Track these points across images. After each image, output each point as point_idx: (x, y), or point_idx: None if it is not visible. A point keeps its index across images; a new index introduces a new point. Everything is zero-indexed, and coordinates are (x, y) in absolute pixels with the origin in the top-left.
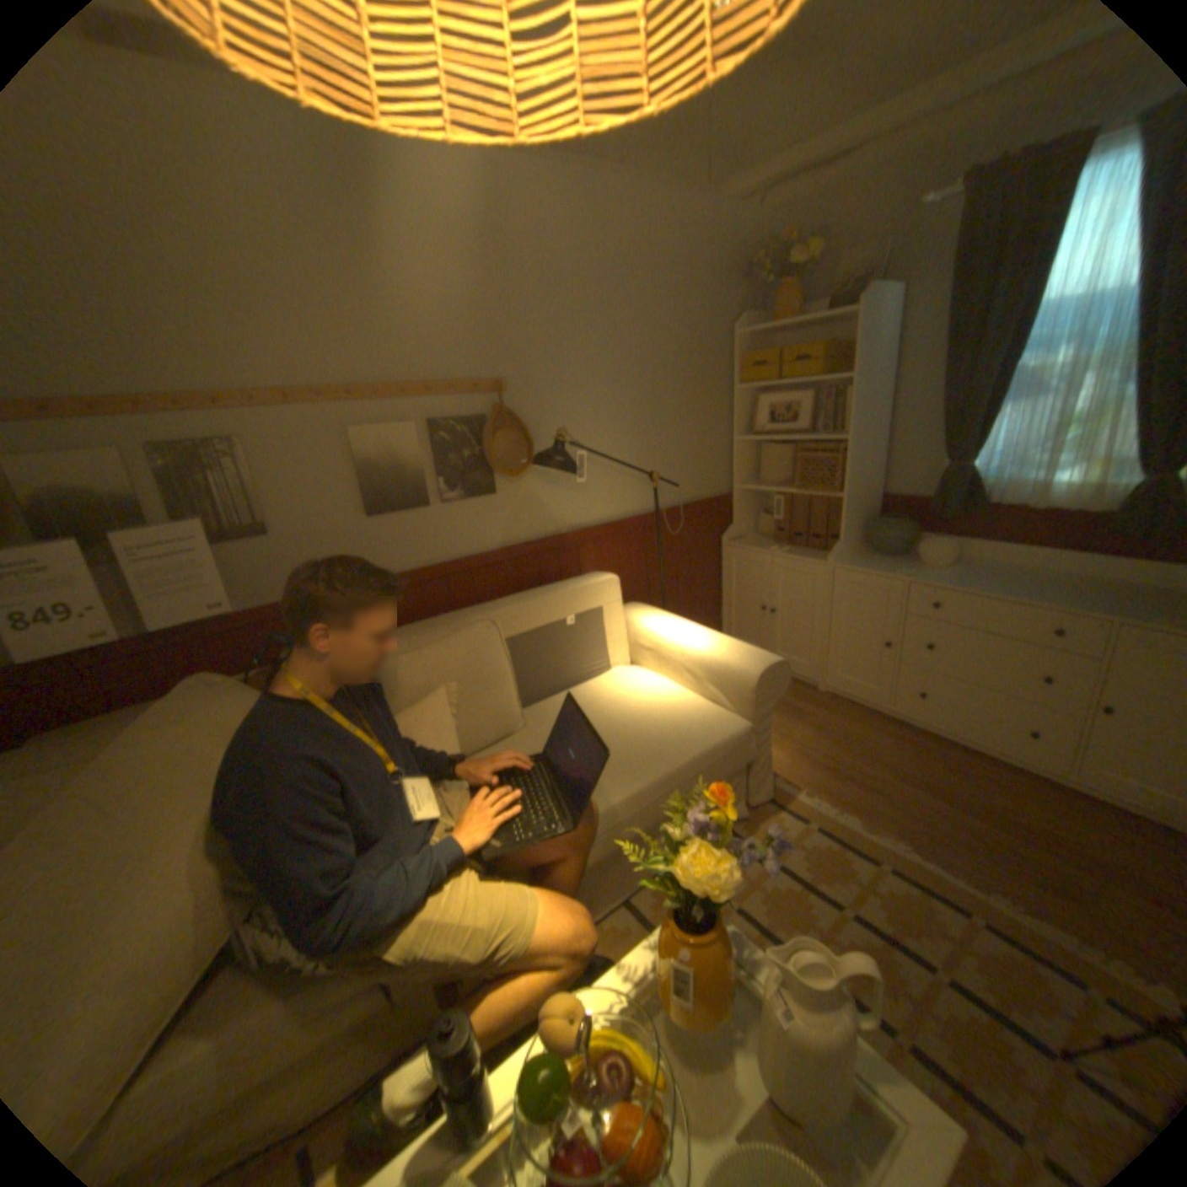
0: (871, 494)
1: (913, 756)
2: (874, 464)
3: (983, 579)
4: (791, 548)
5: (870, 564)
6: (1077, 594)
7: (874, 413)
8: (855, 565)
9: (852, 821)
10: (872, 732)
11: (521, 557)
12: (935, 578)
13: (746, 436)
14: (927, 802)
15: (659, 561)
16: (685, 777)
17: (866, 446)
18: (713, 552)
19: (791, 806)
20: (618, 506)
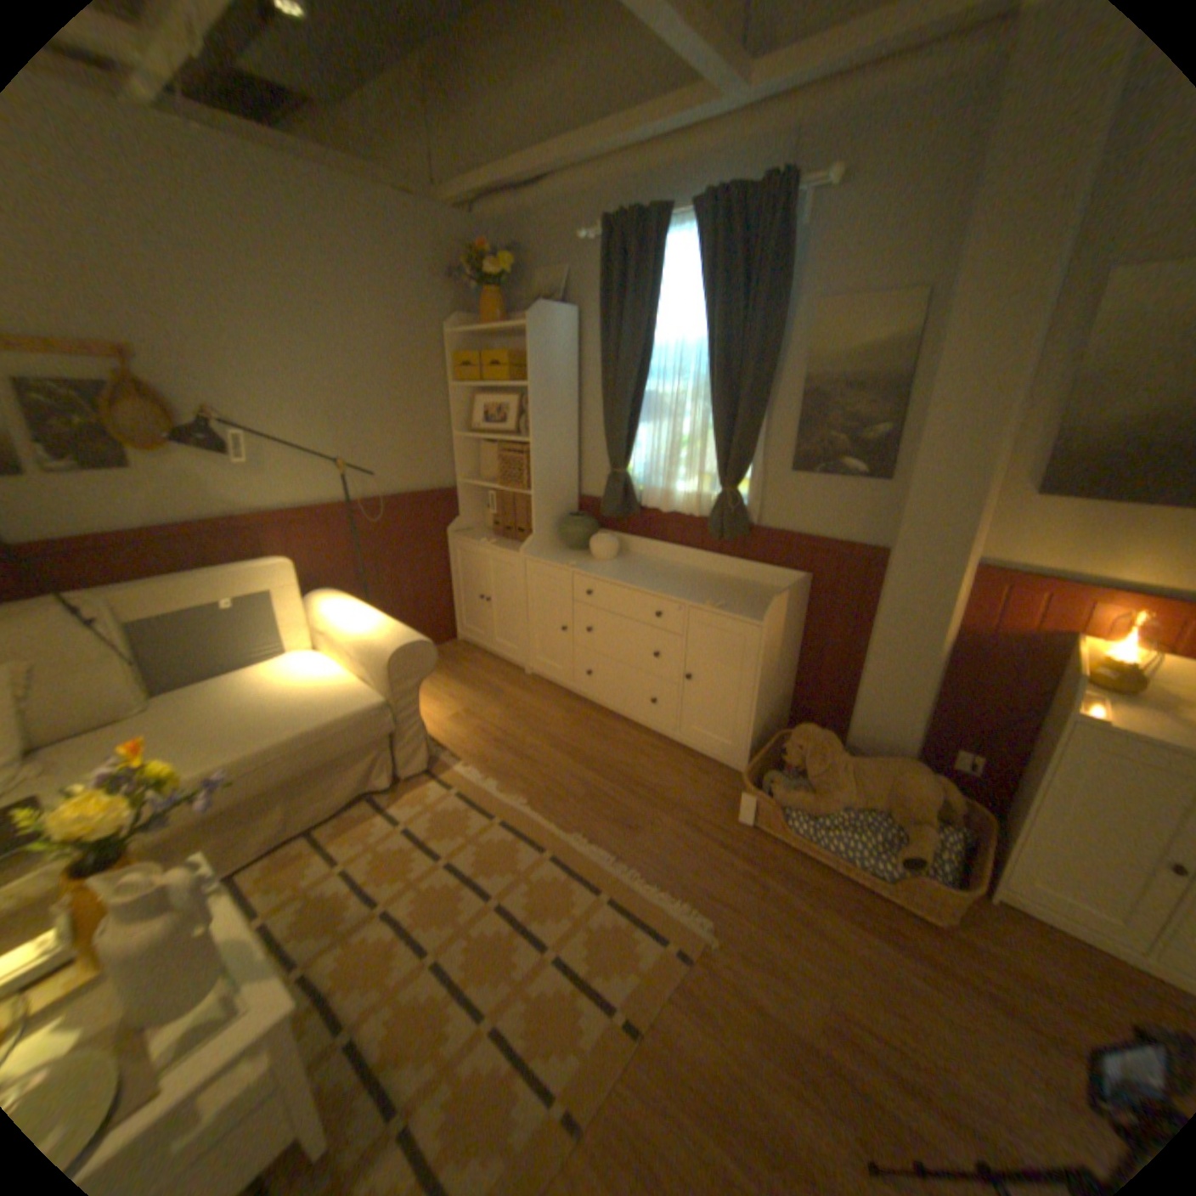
0: (565, 493)
1: (574, 724)
2: (565, 466)
3: (627, 570)
4: (504, 540)
5: (554, 556)
6: (680, 583)
7: (558, 420)
8: (541, 556)
9: (491, 782)
10: (551, 706)
11: (174, 536)
12: (591, 569)
13: (467, 432)
14: (563, 761)
15: (370, 548)
16: (287, 749)
17: (552, 449)
18: (440, 542)
19: (443, 774)
20: (312, 490)
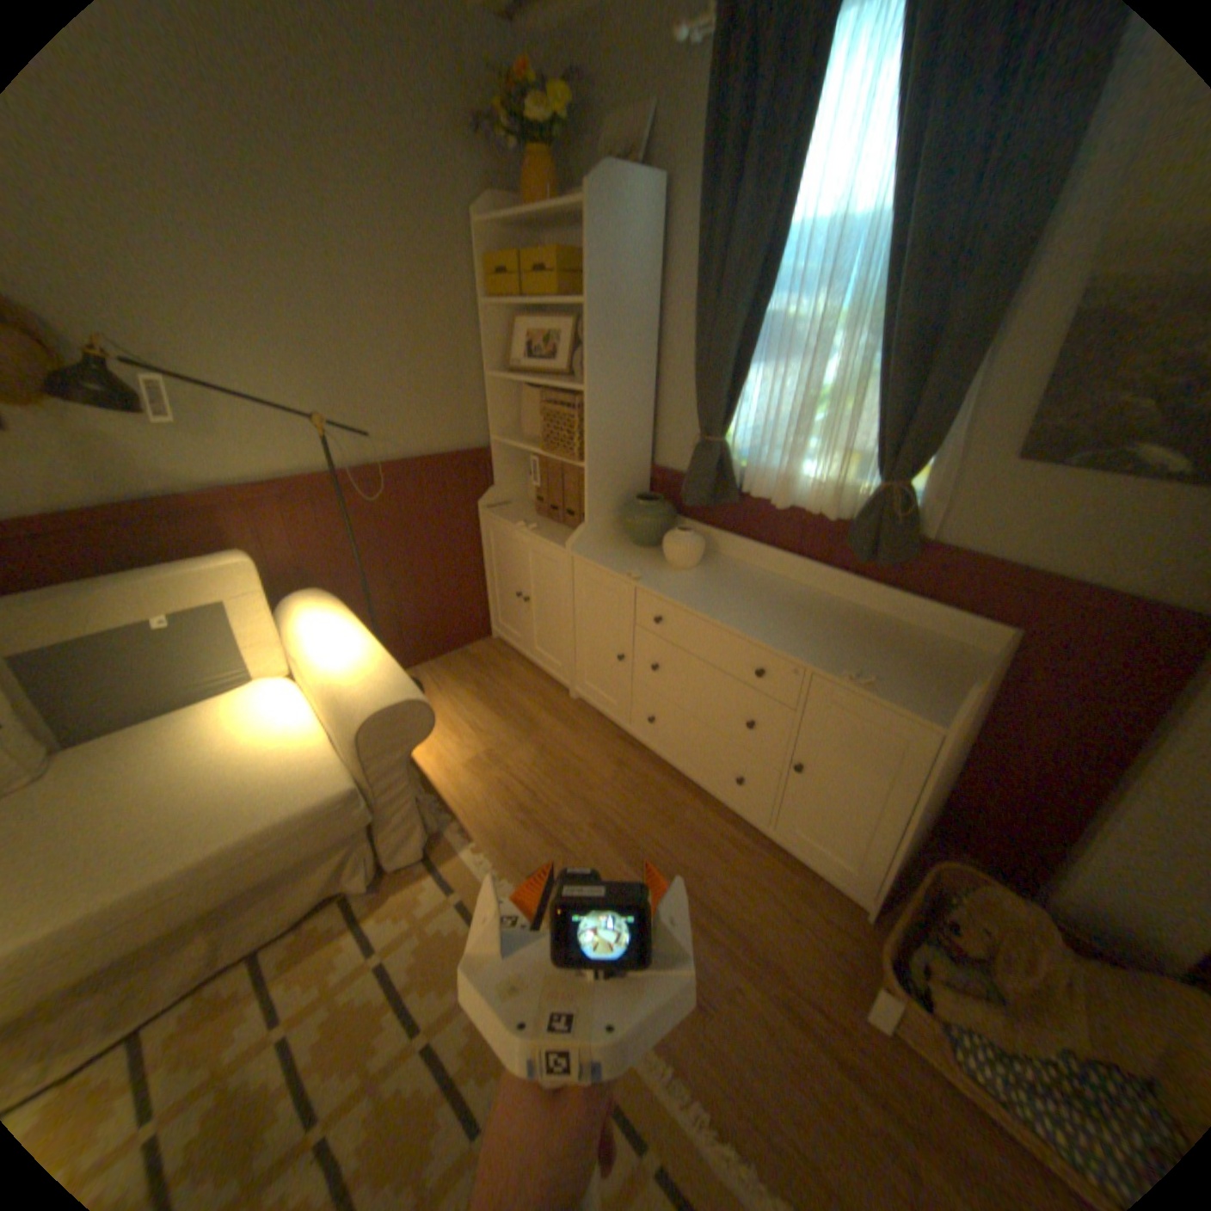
0: (633, 463)
1: (627, 790)
2: (635, 425)
3: (716, 589)
4: (549, 523)
5: (612, 555)
6: (797, 621)
7: (628, 356)
8: (594, 555)
9: (507, 887)
10: (599, 756)
11: (89, 524)
12: (664, 584)
13: (504, 371)
14: (609, 858)
15: (374, 529)
16: (195, 879)
17: (617, 400)
18: (468, 518)
19: (445, 865)
20: (287, 455)
